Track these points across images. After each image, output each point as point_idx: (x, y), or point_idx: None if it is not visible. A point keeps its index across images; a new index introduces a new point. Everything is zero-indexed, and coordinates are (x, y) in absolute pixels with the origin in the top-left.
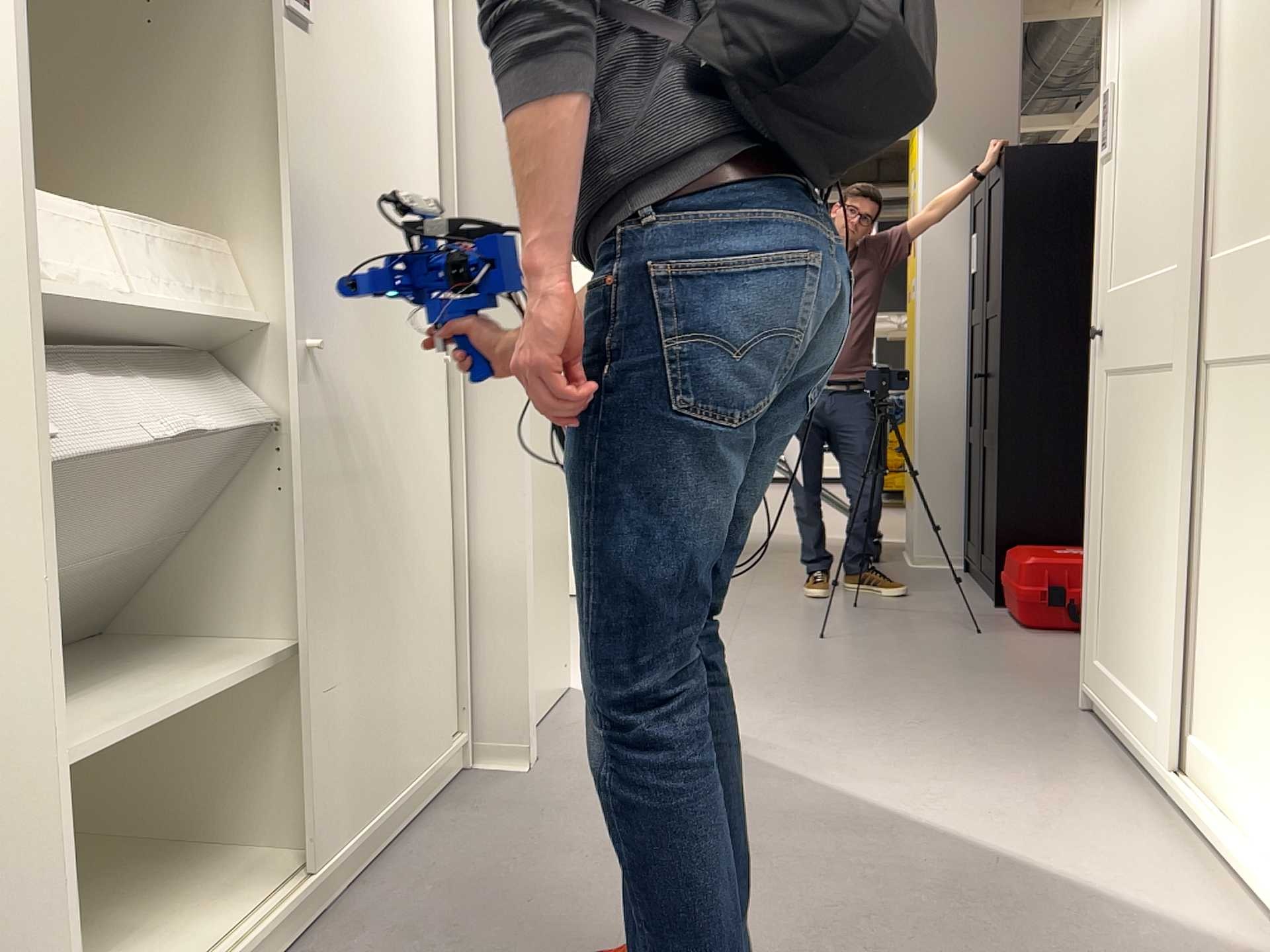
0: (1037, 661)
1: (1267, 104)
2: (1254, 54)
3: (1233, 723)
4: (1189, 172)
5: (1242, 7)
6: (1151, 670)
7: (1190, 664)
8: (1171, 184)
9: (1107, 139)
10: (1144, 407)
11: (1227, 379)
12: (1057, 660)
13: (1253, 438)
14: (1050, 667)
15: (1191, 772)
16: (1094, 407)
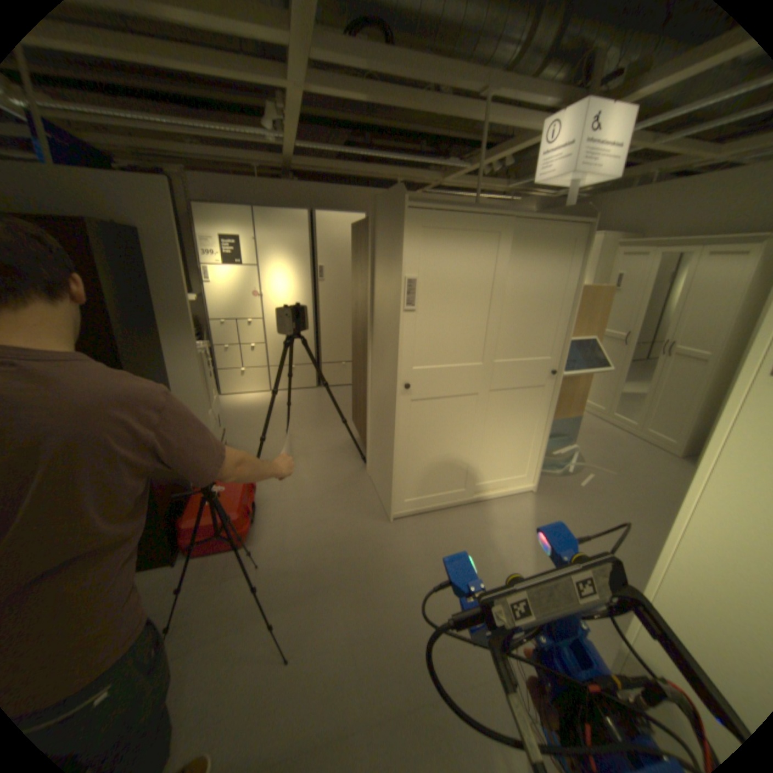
0: (321, 538)
1: (530, 325)
2: (525, 308)
3: (503, 470)
4: (496, 335)
5: (520, 291)
6: (464, 479)
7: (479, 468)
8: (481, 336)
9: (417, 302)
10: (457, 408)
11: (503, 394)
12: (316, 531)
13: (516, 406)
14: (331, 533)
15: (482, 491)
16: (406, 415)
